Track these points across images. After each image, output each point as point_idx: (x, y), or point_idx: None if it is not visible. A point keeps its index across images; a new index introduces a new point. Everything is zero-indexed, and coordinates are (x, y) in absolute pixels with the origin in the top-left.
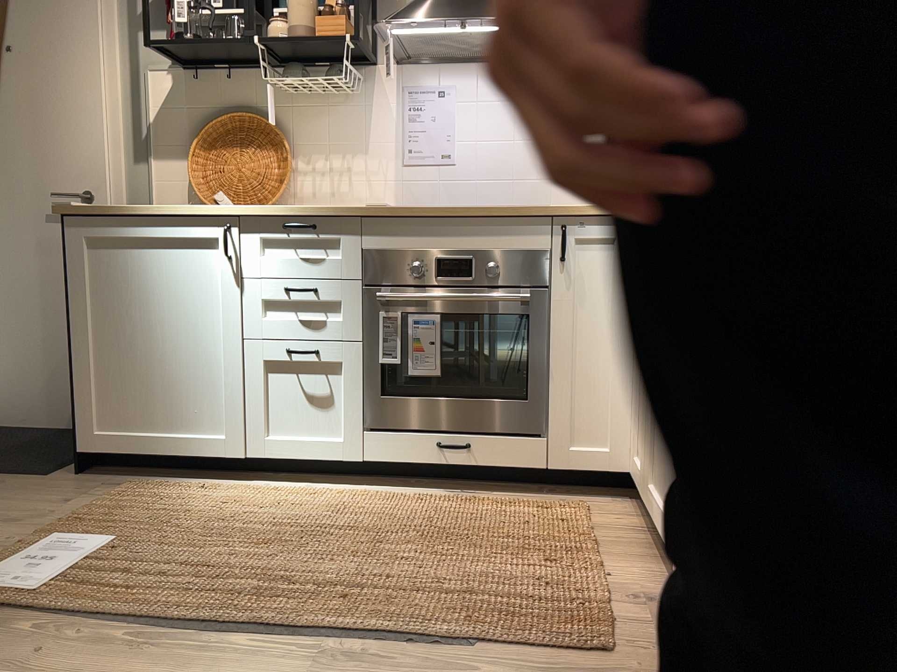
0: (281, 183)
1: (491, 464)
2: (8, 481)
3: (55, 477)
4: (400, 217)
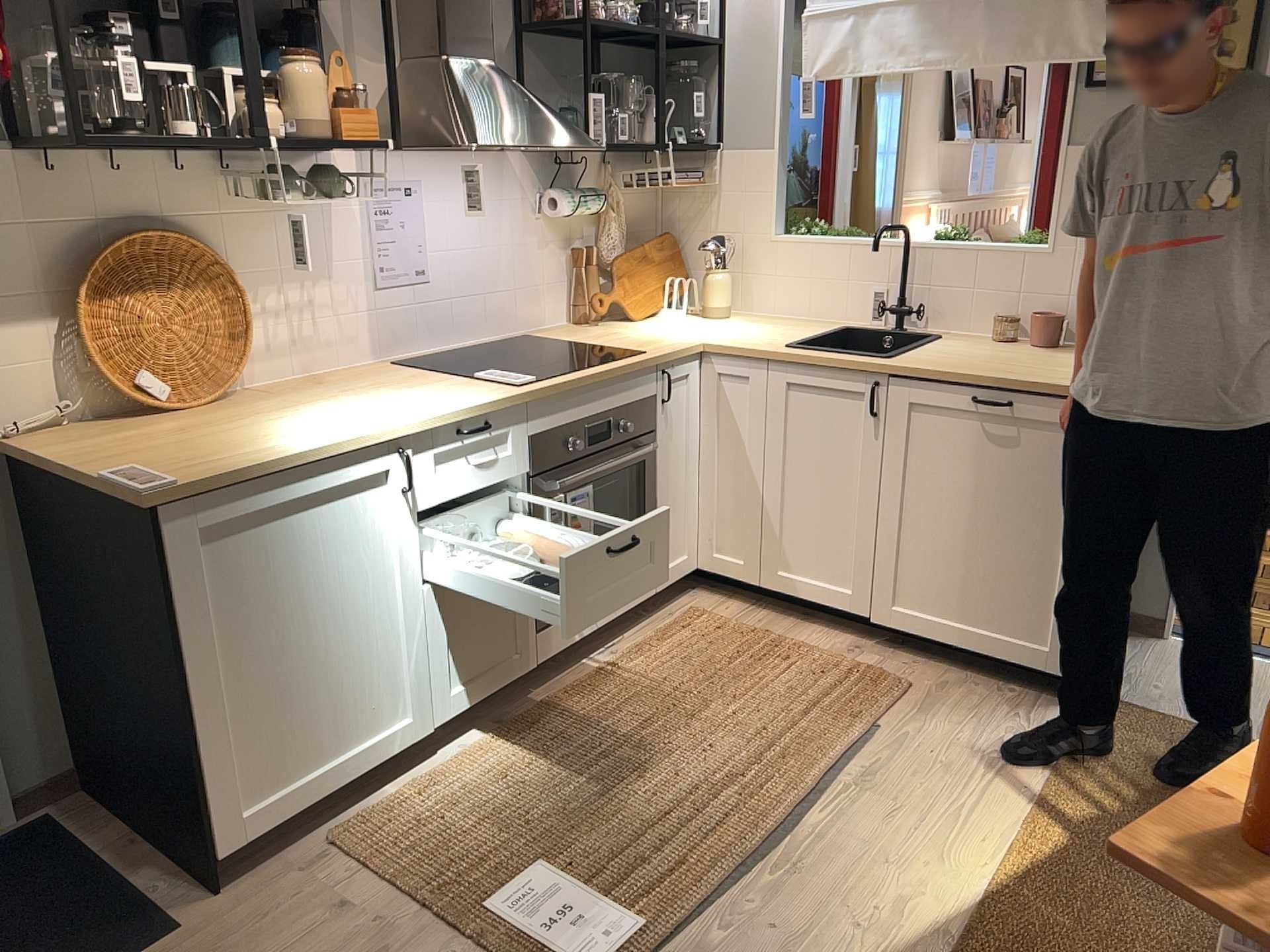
0: (236, 341)
1: (625, 611)
2: None
3: (200, 917)
4: (559, 392)
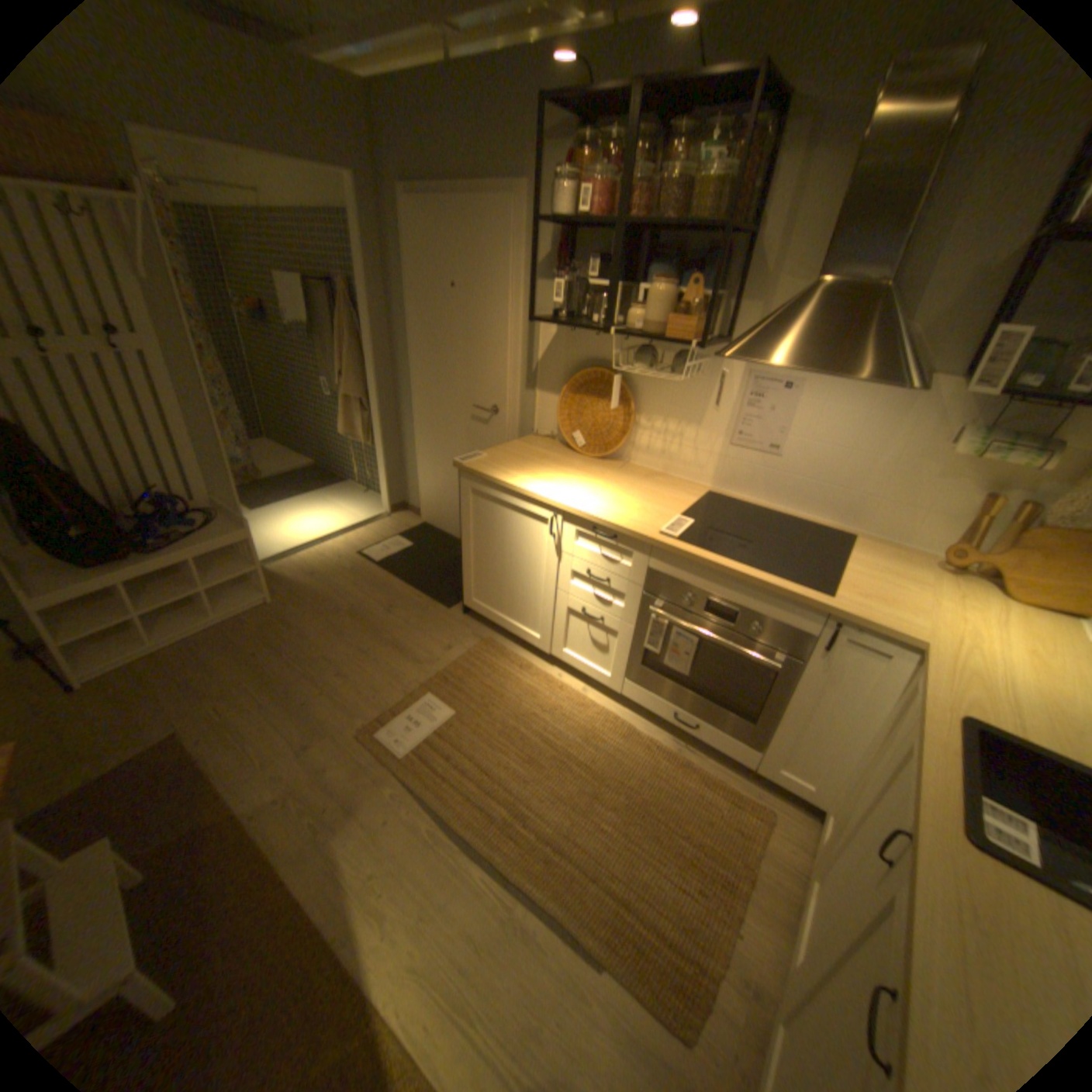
0: (624, 435)
1: (711, 744)
2: (429, 607)
3: (452, 612)
4: (683, 557)
